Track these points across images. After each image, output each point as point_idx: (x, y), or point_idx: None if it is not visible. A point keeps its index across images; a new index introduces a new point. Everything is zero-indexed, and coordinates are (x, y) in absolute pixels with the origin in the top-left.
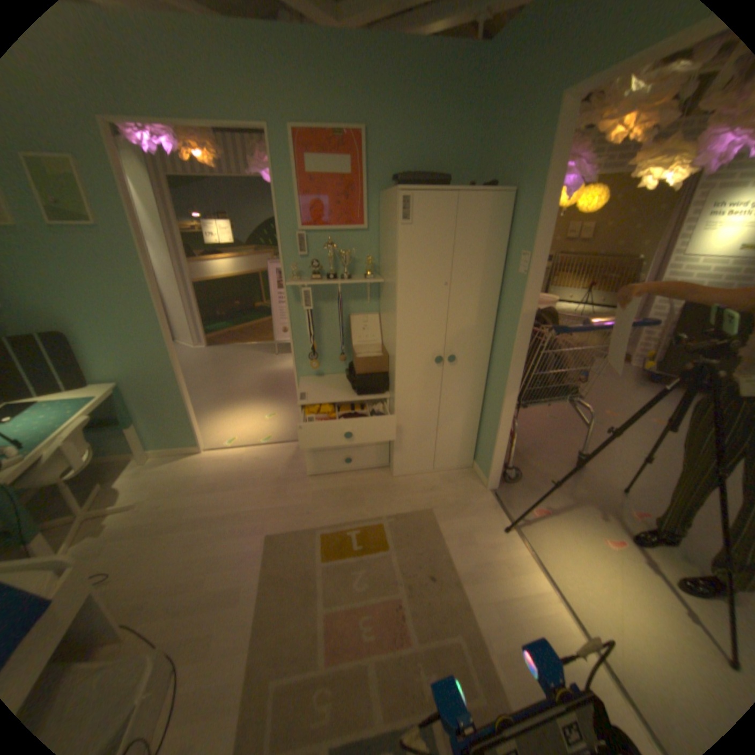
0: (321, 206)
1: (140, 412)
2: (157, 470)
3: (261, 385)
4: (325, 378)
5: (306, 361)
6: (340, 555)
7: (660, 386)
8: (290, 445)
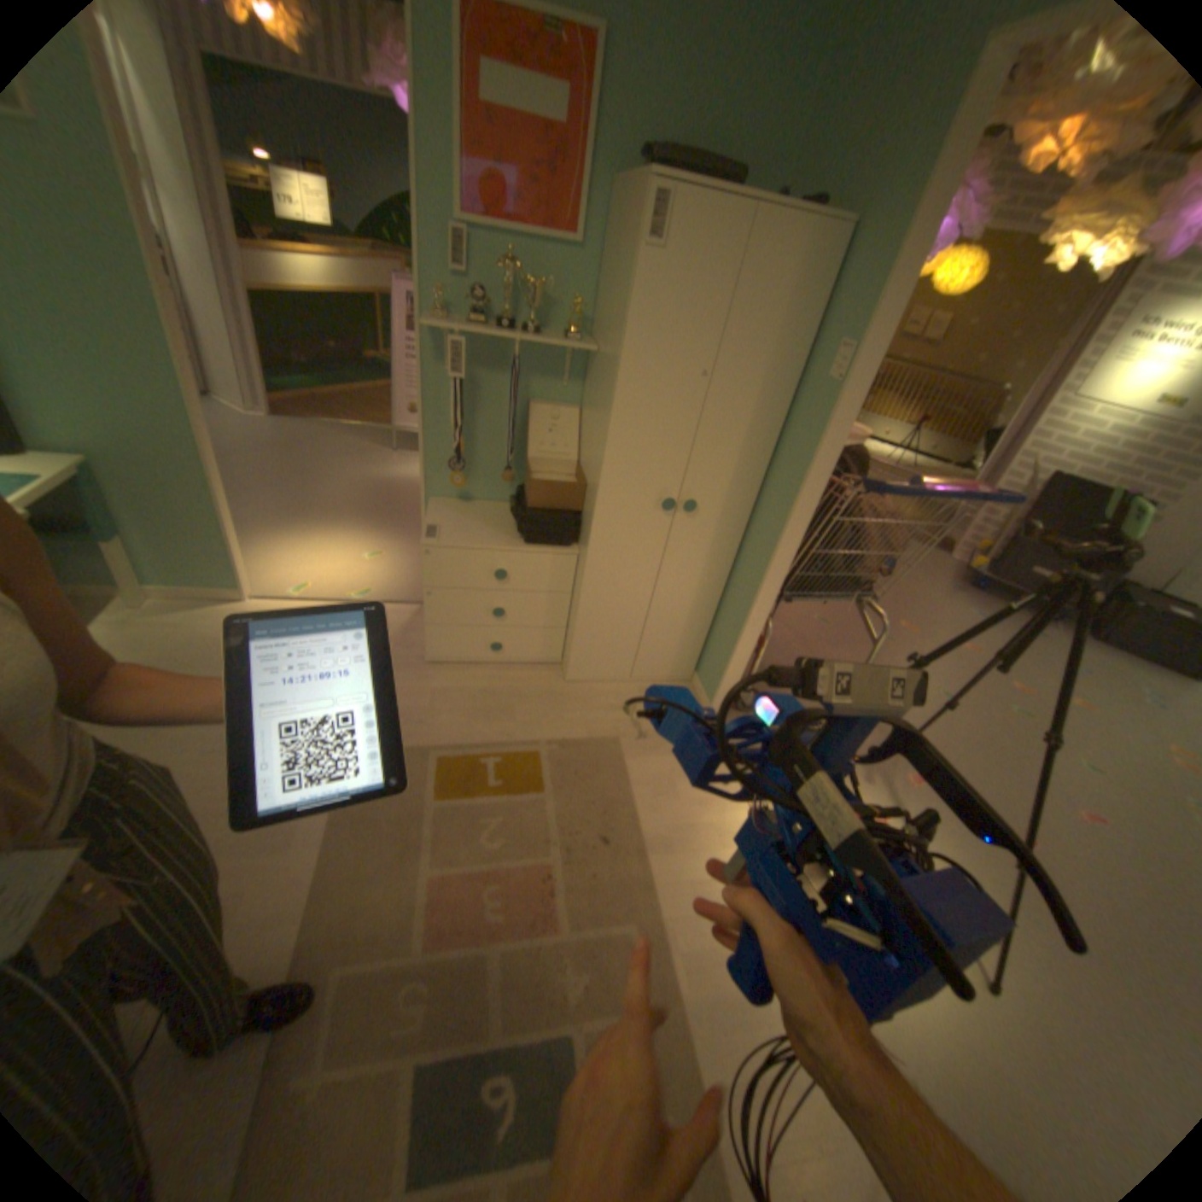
0: (502, 180)
1: (132, 516)
2: (163, 621)
3: (361, 499)
4: (474, 506)
5: (443, 472)
6: (465, 792)
7: (986, 595)
8: (402, 608)
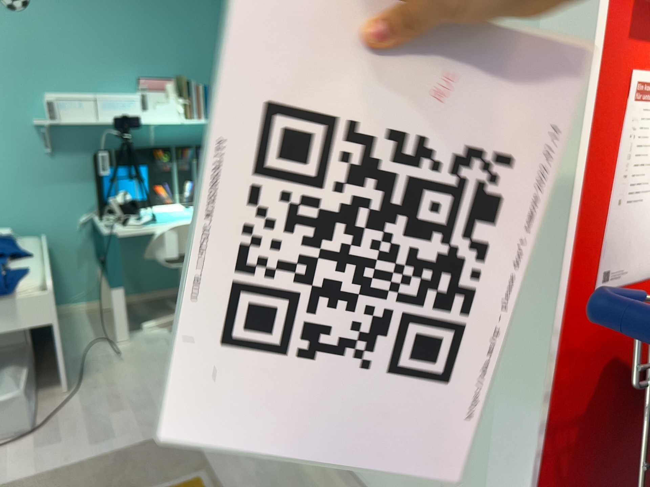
0: None
1: None
2: None
3: None
4: None
5: None
6: None
7: None
8: None
